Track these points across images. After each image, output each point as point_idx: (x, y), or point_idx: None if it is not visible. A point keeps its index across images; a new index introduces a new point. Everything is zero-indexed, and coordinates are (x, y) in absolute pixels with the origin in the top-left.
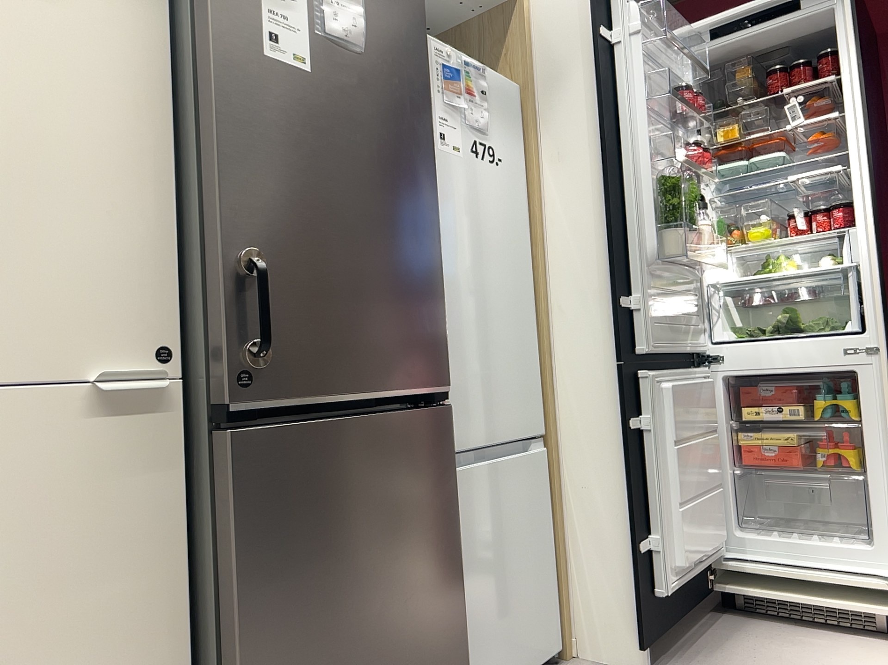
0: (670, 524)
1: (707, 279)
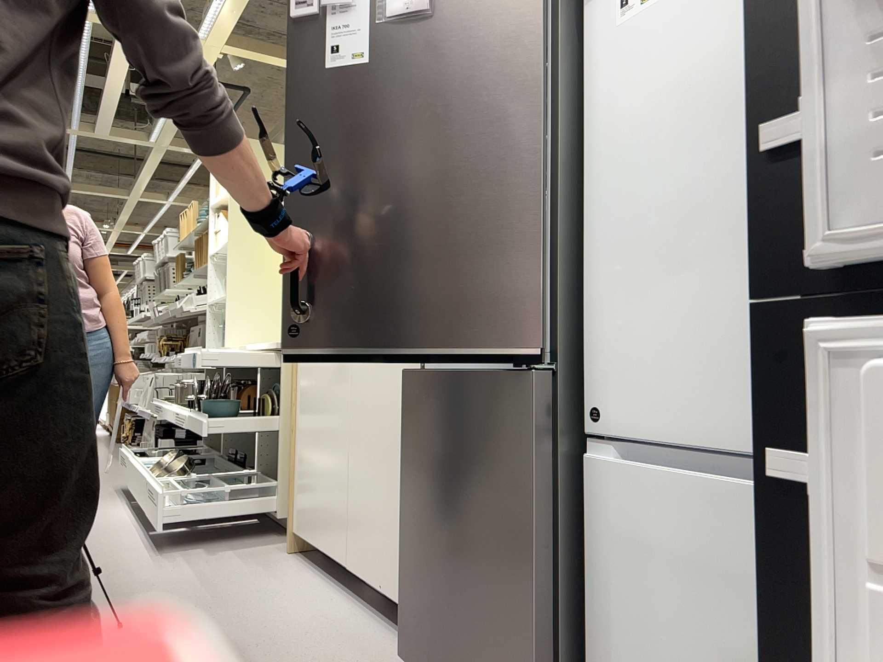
0: None
1: None
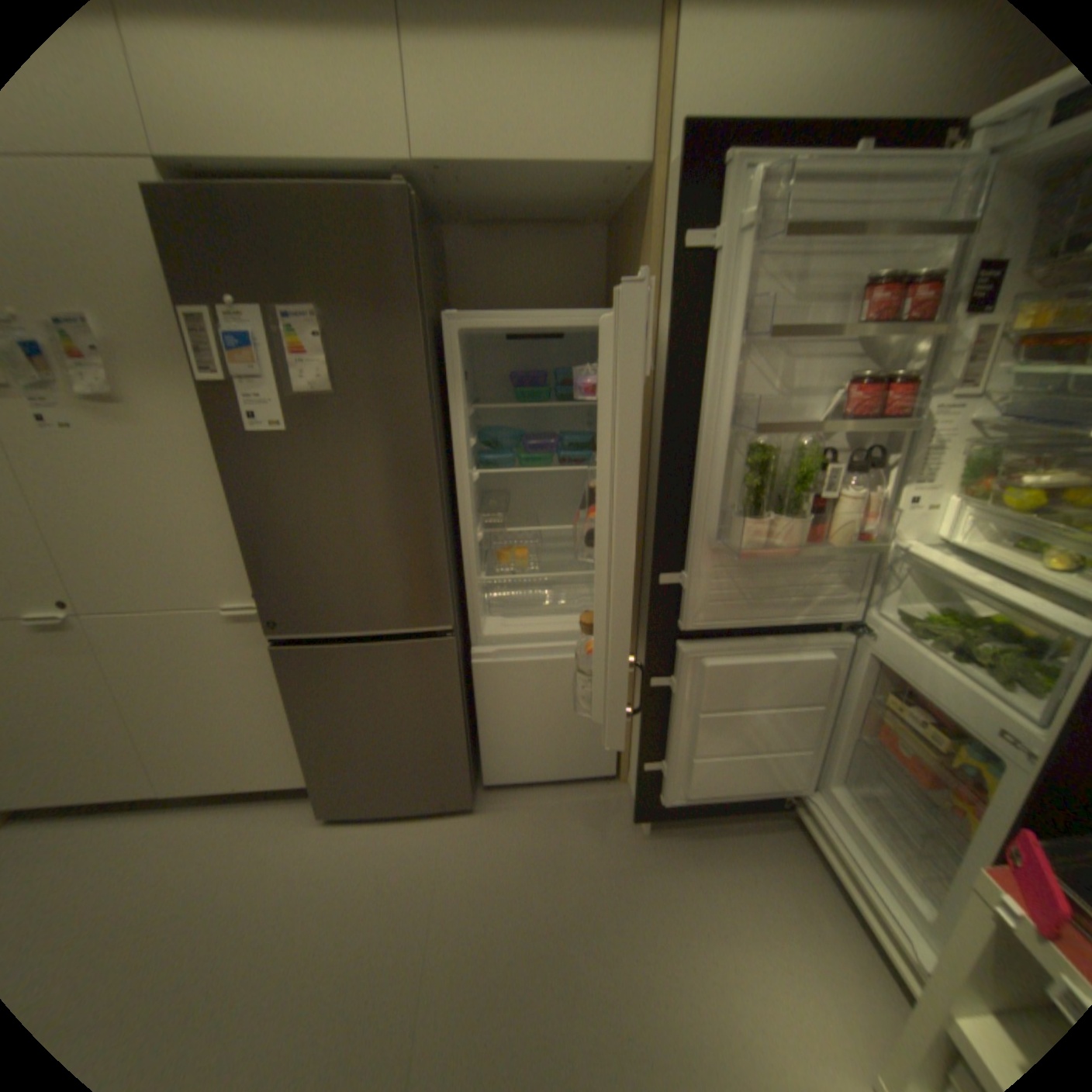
0: (683, 764)
1: (928, 527)
